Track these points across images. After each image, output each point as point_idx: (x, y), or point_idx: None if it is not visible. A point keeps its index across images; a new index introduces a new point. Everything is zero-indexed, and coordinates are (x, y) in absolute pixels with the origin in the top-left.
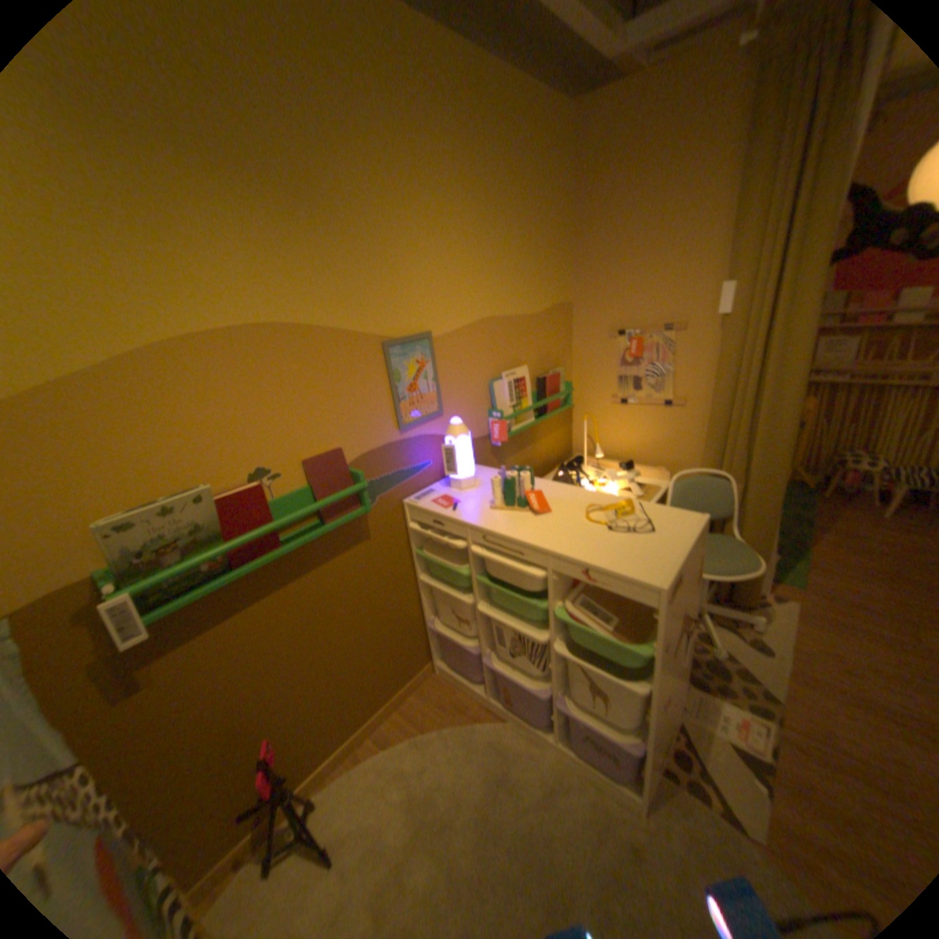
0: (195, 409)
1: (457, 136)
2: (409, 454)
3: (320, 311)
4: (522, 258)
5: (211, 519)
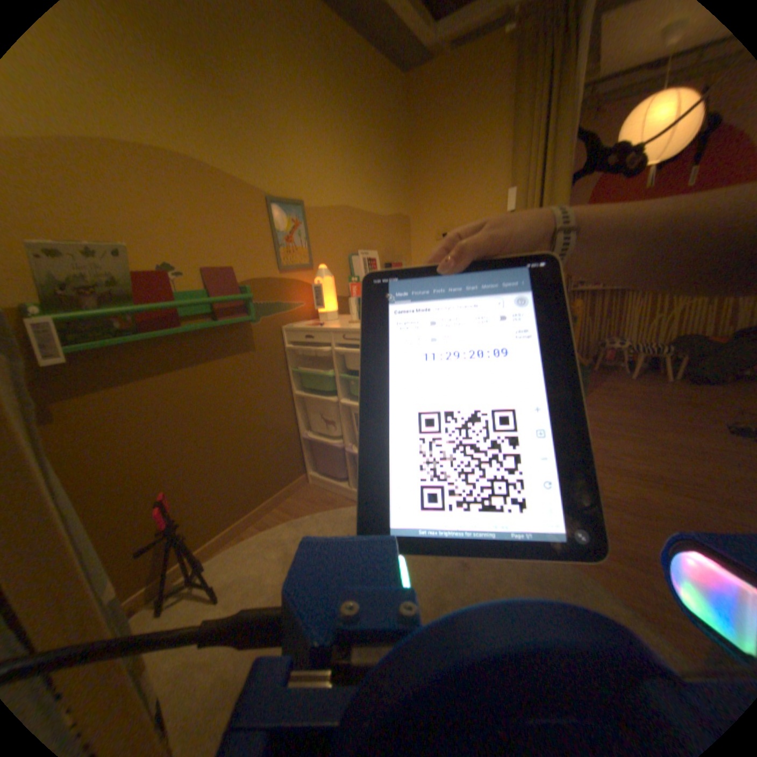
0: (115, 197)
1: (321, 67)
2: (286, 291)
3: (217, 156)
4: (370, 170)
5: (125, 276)
